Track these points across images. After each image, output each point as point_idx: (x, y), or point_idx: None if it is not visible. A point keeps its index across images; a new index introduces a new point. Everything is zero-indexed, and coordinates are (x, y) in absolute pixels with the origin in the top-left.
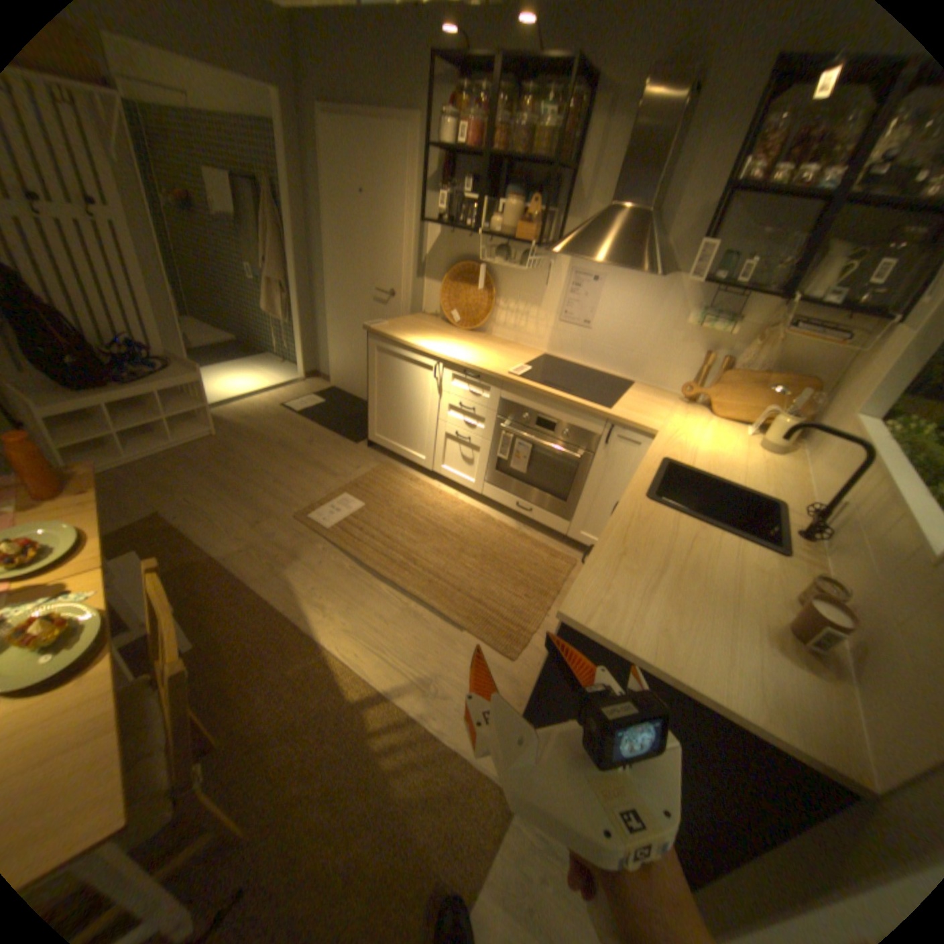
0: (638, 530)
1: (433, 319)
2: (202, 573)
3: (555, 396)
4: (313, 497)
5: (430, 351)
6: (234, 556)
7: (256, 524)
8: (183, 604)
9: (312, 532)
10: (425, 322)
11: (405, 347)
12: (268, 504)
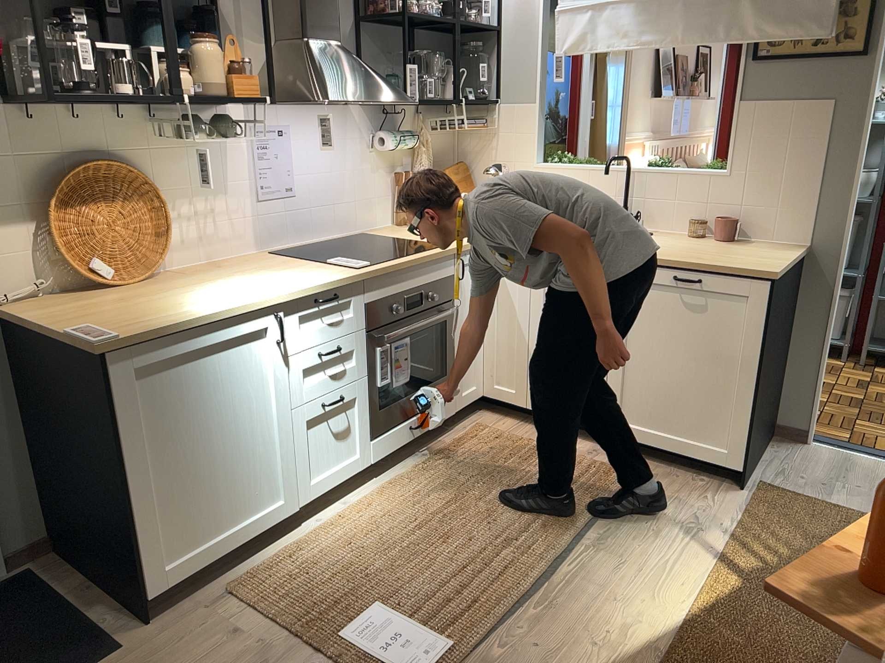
0: (664, 254)
1: (48, 298)
2: None
3: (419, 257)
4: None
5: (262, 301)
6: None
7: None
8: None
9: None
10: (68, 305)
11: (210, 324)
12: None
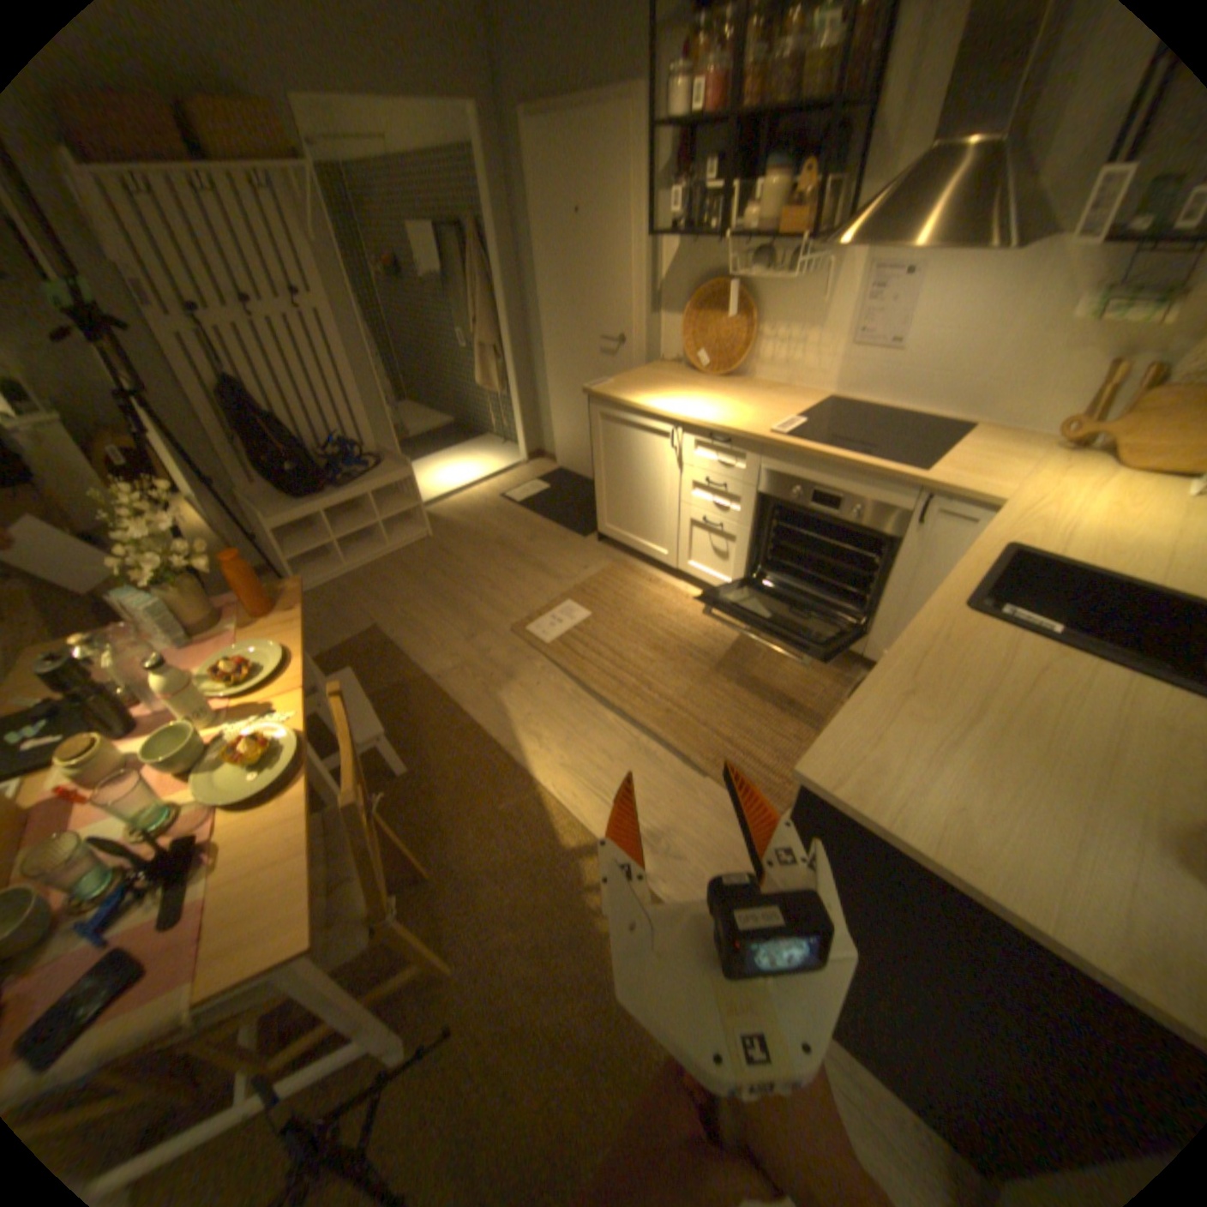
0: (943, 658)
1: (674, 365)
2: (417, 691)
3: (839, 457)
4: (533, 605)
5: (664, 411)
6: (449, 673)
7: (471, 637)
8: (399, 724)
9: (530, 647)
10: (662, 371)
11: (633, 409)
12: (484, 613)
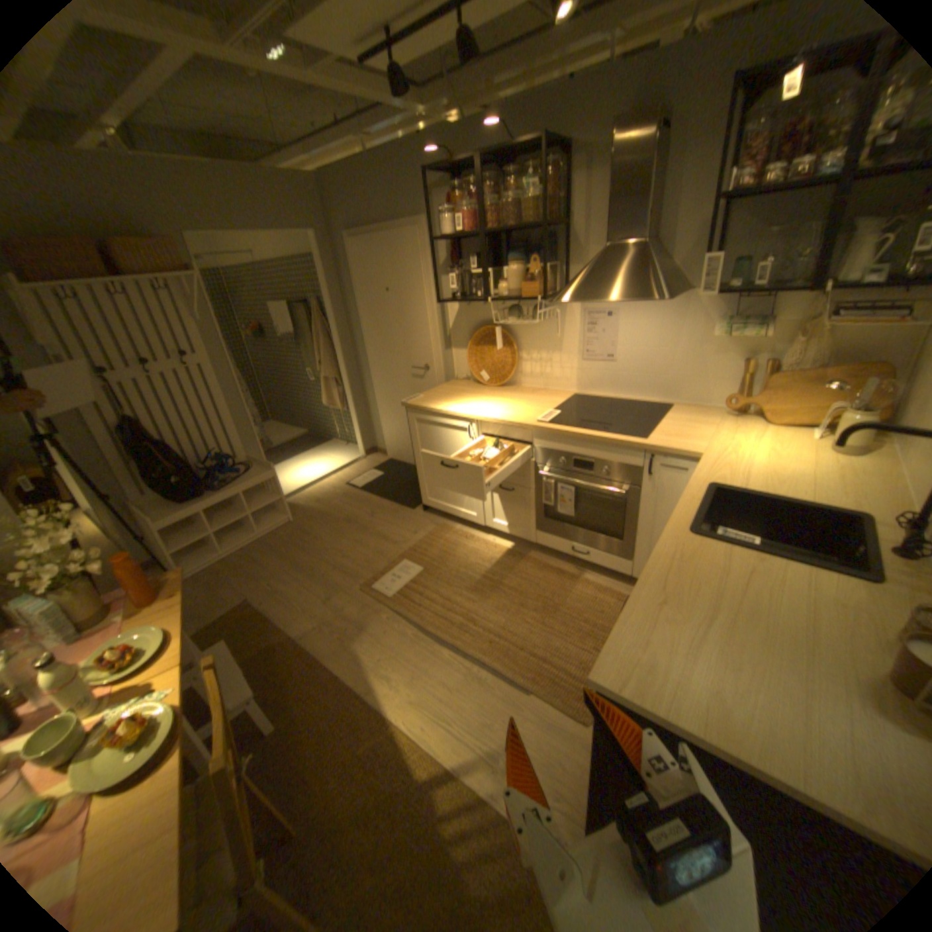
0: (681, 571)
1: (465, 382)
2: (282, 653)
3: (586, 435)
4: (376, 567)
5: (461, 413)
6: (309, 634)
7: (327, 600)
8: (267, 685)
9: (376, 602)
10: (457, 386)
11: (439, 414)
12: (337, 579)
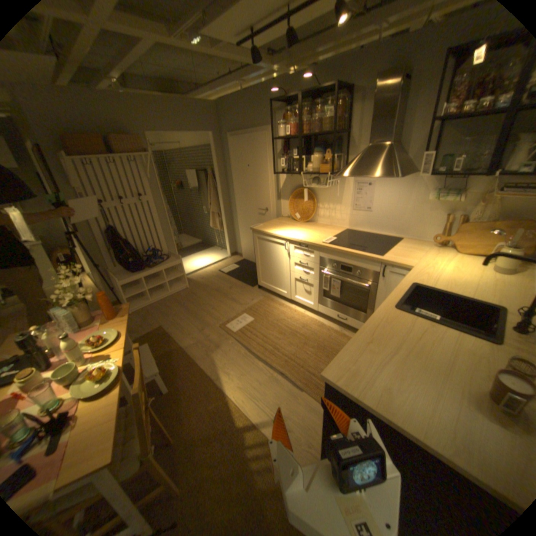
0: (385, 328)
1: (286, 218)
2: (176, 355)
3: (348, 252)
4: (229, 316)
5: (281, 236)
6: (190, 347)
7: (201, 330)
8: (166, 370)
9: (227, 334)
10: (281, 221)
11: (269, 235)
12: (208, 320)
